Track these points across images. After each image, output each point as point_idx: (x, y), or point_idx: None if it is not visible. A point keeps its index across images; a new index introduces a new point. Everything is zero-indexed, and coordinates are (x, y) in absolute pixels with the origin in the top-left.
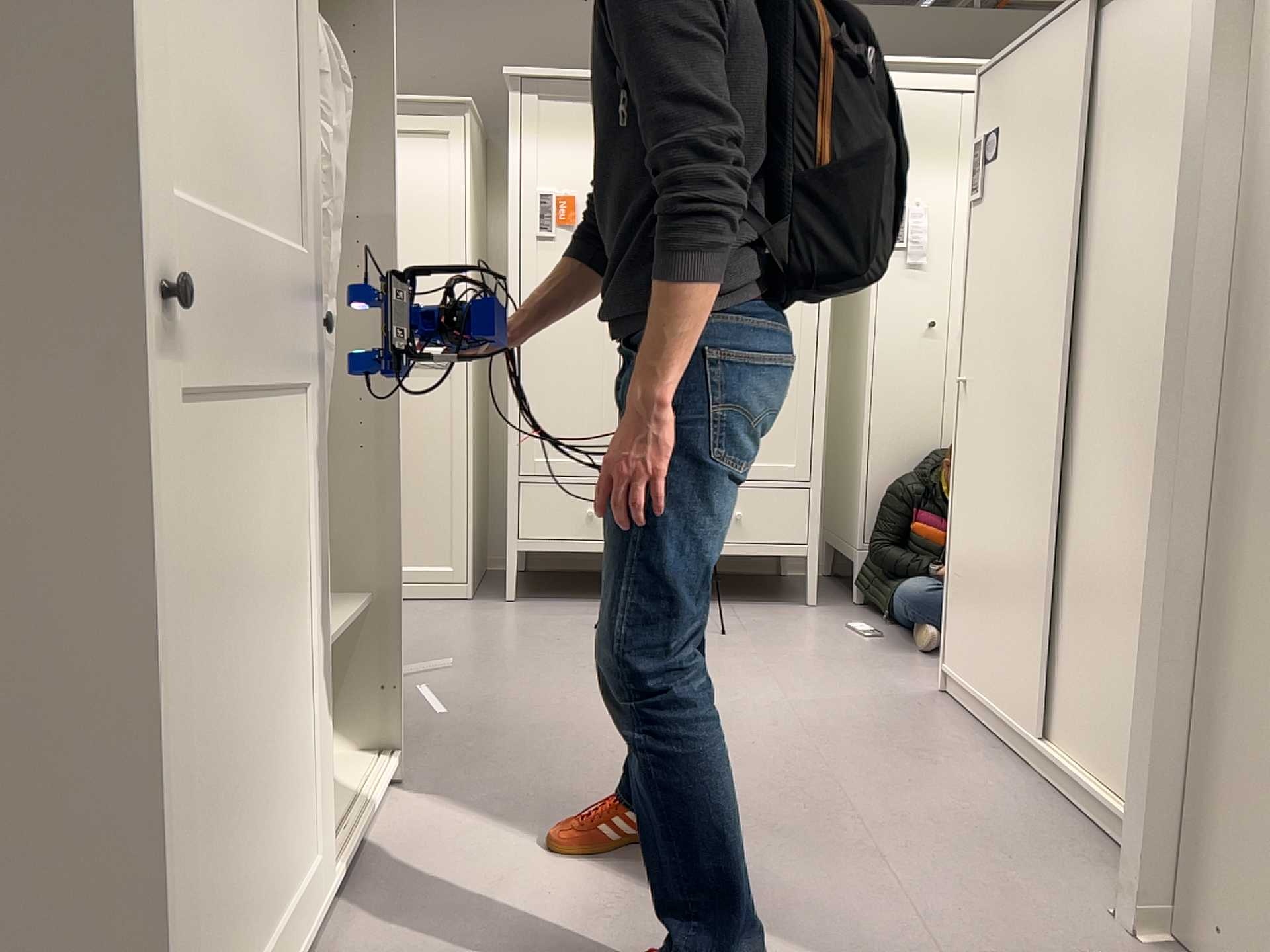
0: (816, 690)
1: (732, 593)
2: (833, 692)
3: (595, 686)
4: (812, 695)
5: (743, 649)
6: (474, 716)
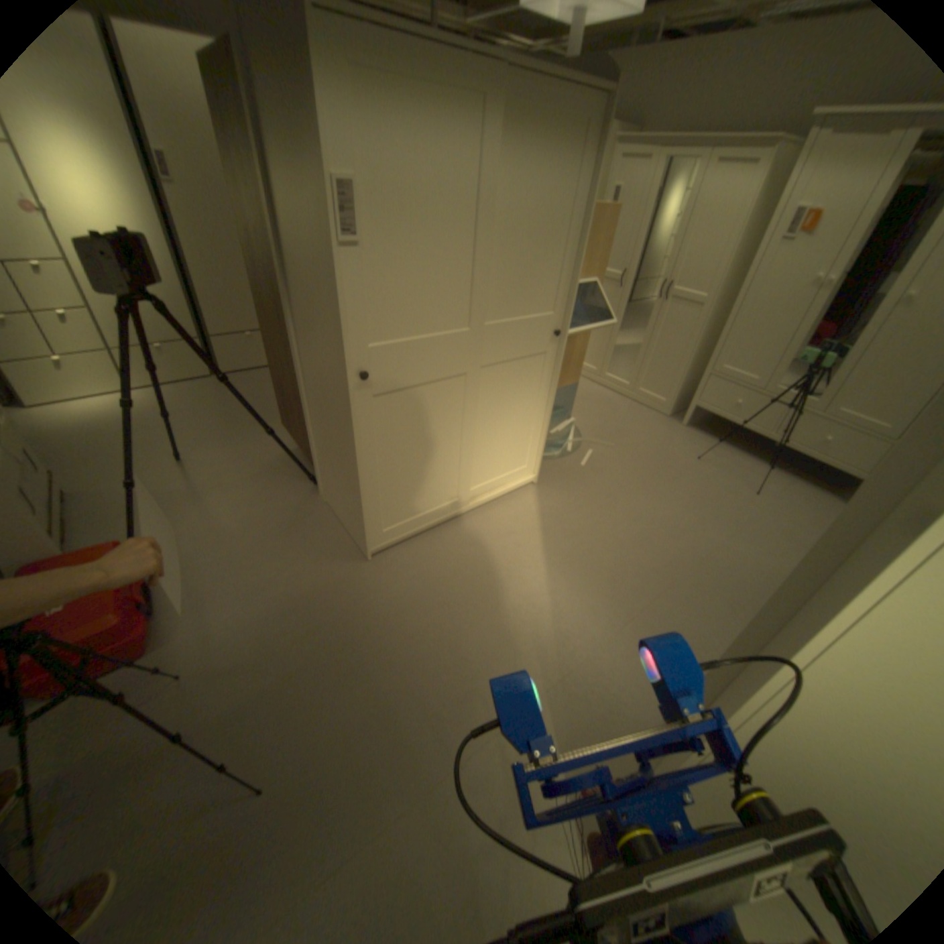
0: (752, 546)
1: (812, 473)
2: (759, 552)
3: (654, 484)
4: (745, 547)
5: (755, 506)
6: (593, 471)
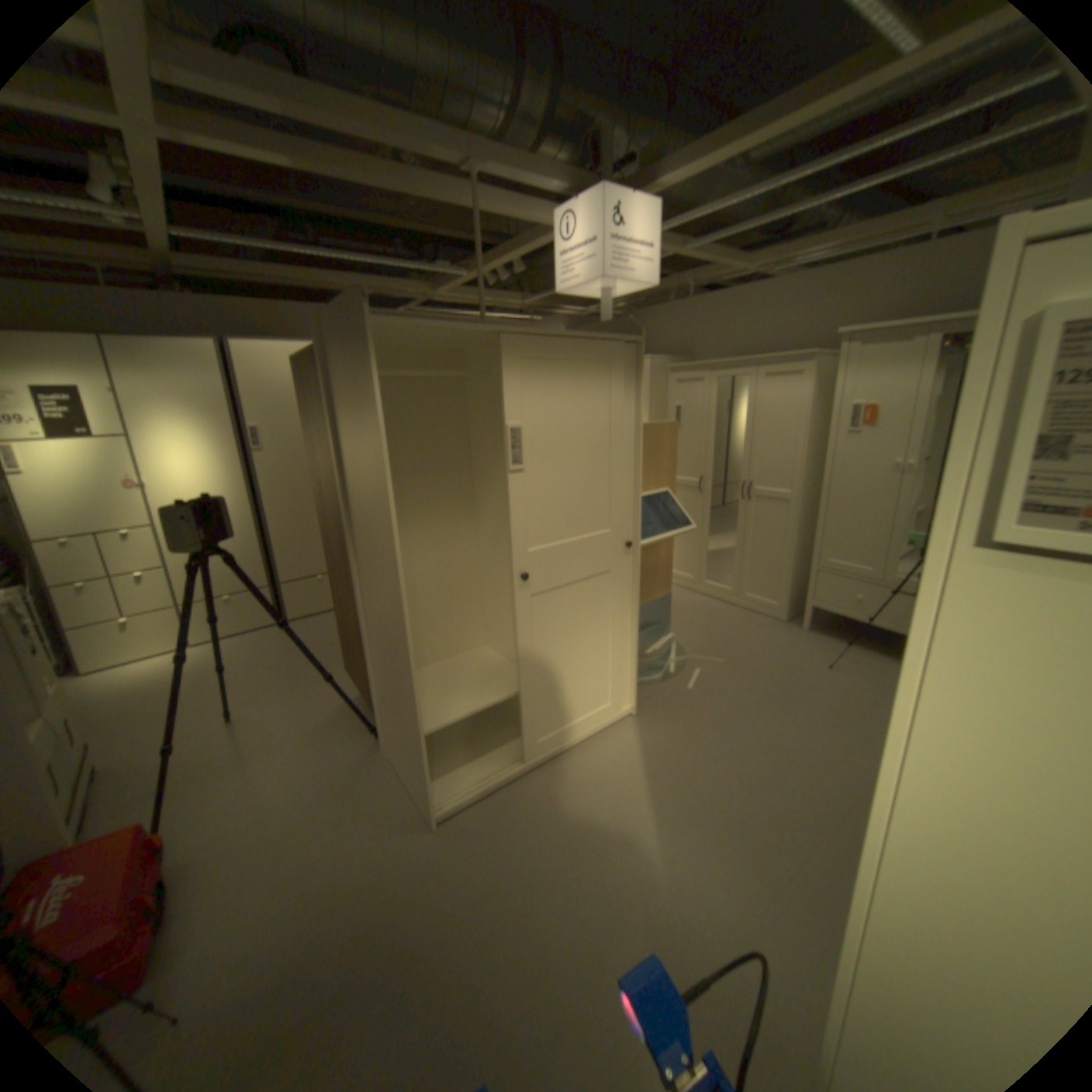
0: None
1: None
2: None
3: (780, 705)
4: None
5: None
6: (703, 695)
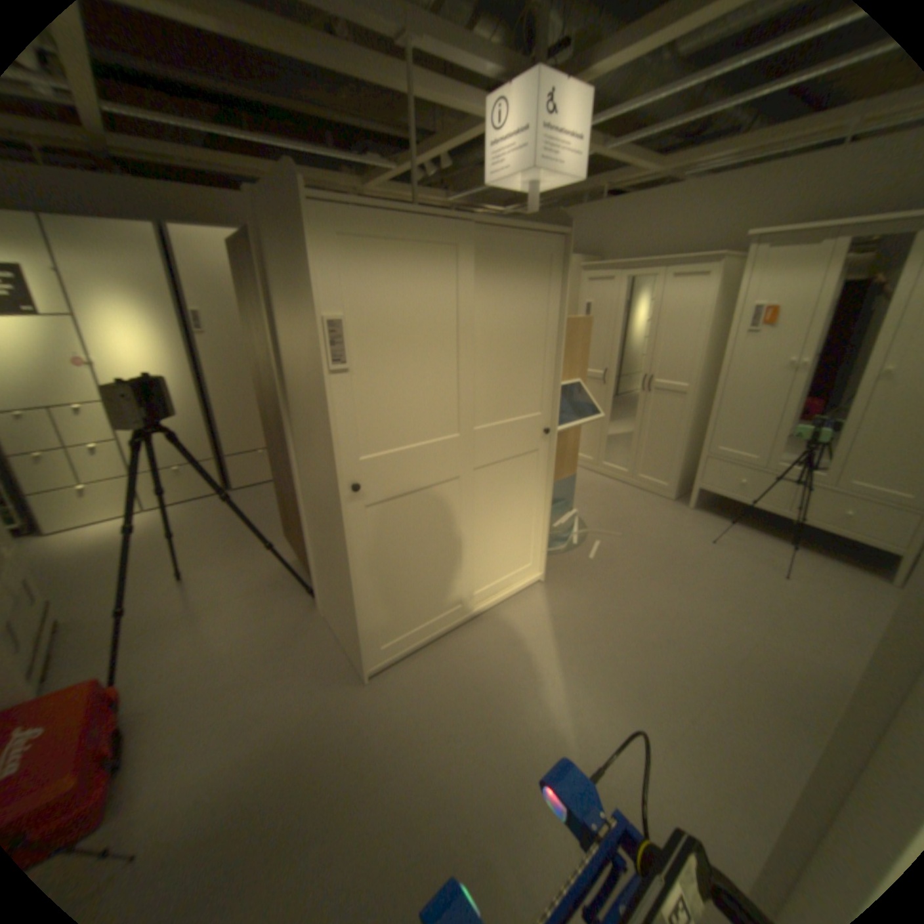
0: (796, 641)
1: (842, 551)
2: (806, 649)
3: (671, 574)
4: (788, 643)
5: (788, 593)
6: (604, 564)
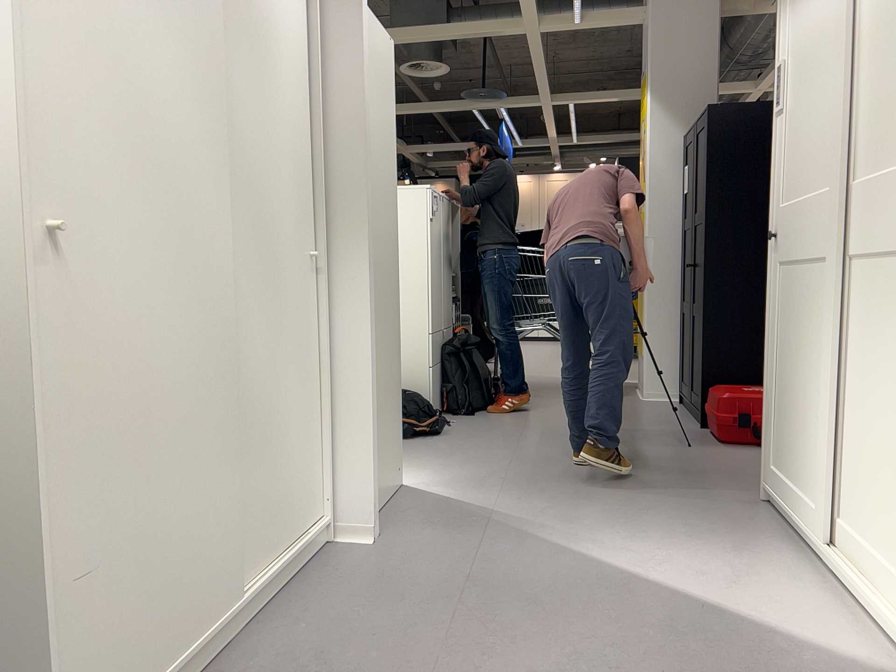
0: None
1: None
2: None
3: None
4: None
5: None
6: None
